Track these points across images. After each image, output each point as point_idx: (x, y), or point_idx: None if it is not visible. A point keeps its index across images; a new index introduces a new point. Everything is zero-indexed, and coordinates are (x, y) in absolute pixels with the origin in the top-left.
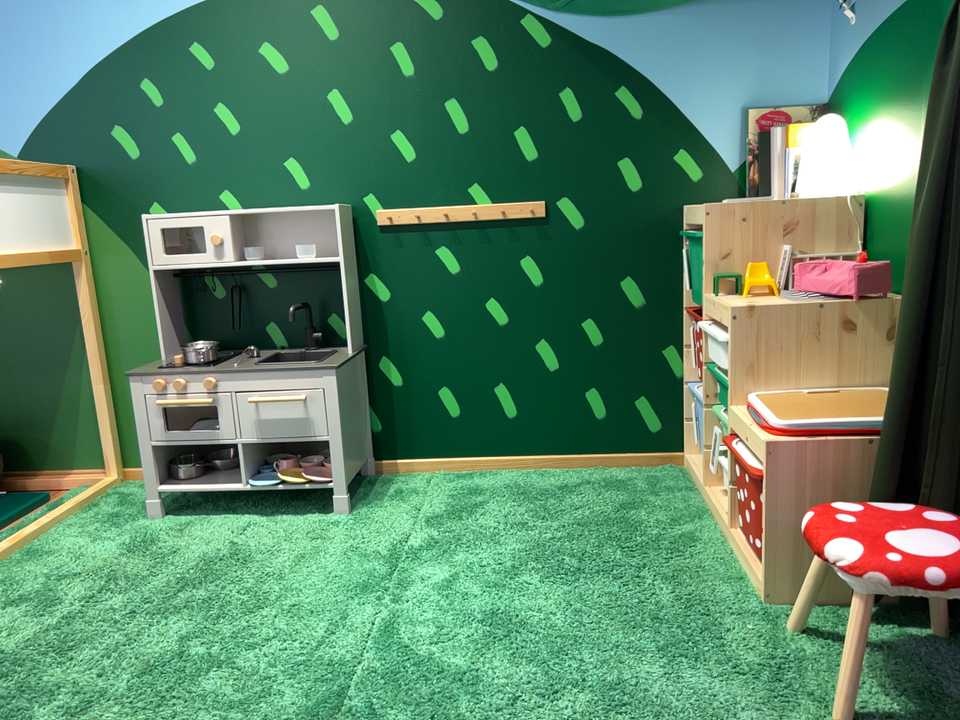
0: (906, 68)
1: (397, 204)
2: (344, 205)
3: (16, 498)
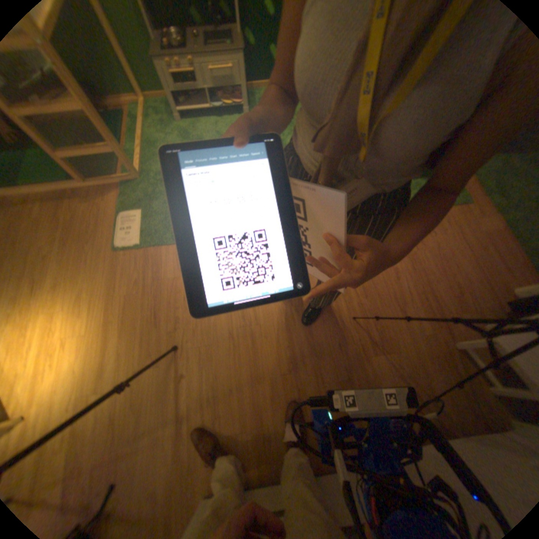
0: None
1: None
2: None
3: (106, 113)
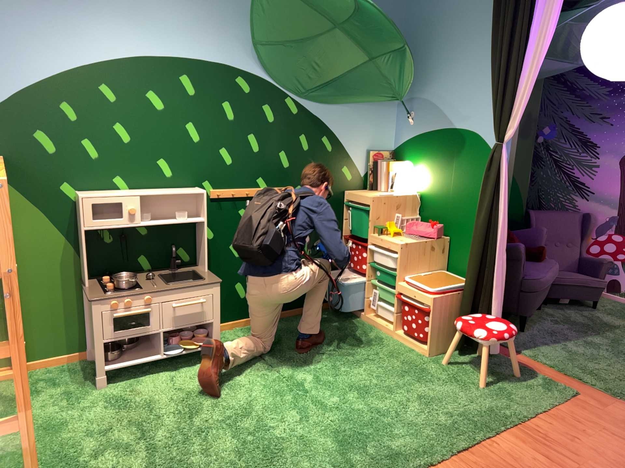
0: (441, 155)
1: (222, 188)
2: (200, 189)
3: None
